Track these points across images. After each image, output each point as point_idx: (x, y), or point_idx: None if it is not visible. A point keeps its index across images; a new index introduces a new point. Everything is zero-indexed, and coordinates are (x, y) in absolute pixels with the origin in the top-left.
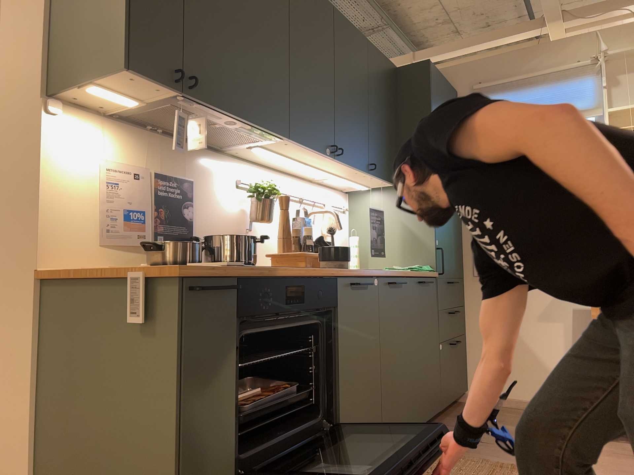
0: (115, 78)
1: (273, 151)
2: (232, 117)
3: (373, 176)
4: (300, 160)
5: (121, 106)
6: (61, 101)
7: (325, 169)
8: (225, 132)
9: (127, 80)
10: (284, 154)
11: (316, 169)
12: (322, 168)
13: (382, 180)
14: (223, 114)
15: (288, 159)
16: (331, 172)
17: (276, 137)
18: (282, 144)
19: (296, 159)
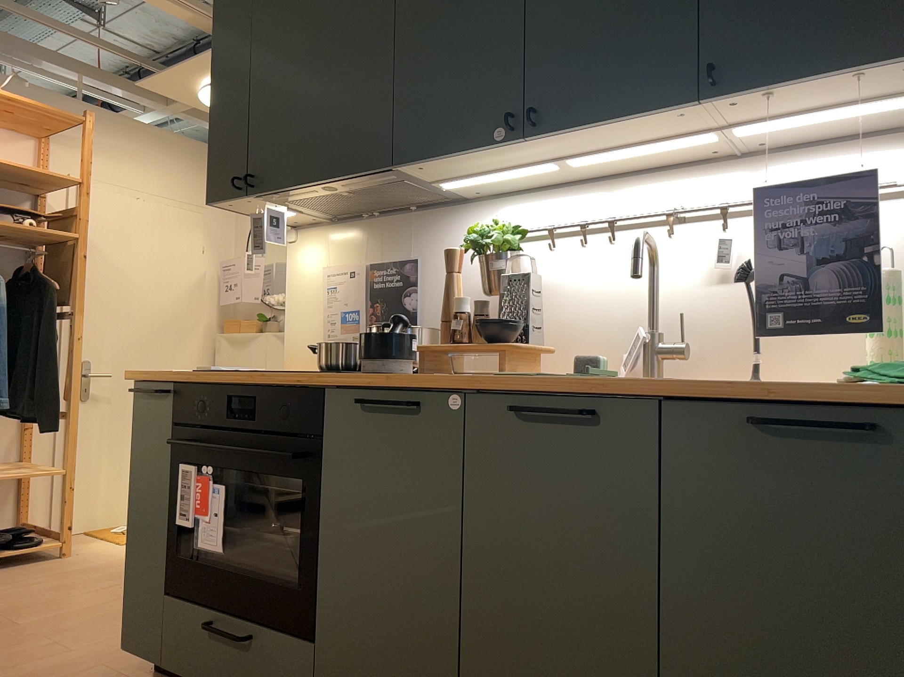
0: (232, 209)
1: (463, 177)
2: (311, 186)
3: (757, 95)
4: (535, 163)
5: (302, 215)
6: (300, 227)
7: (627, 145)
8: (376, 191)
9: (234, 207)
10: (489, 172)
11: (604, 155)
12: (614, 149)
13: (838, 79)
14: (301, 189)
15: (515, 172)
16: (656, 141)
17: (398, 170)
18: (428, 170)
19: (522, 166)
